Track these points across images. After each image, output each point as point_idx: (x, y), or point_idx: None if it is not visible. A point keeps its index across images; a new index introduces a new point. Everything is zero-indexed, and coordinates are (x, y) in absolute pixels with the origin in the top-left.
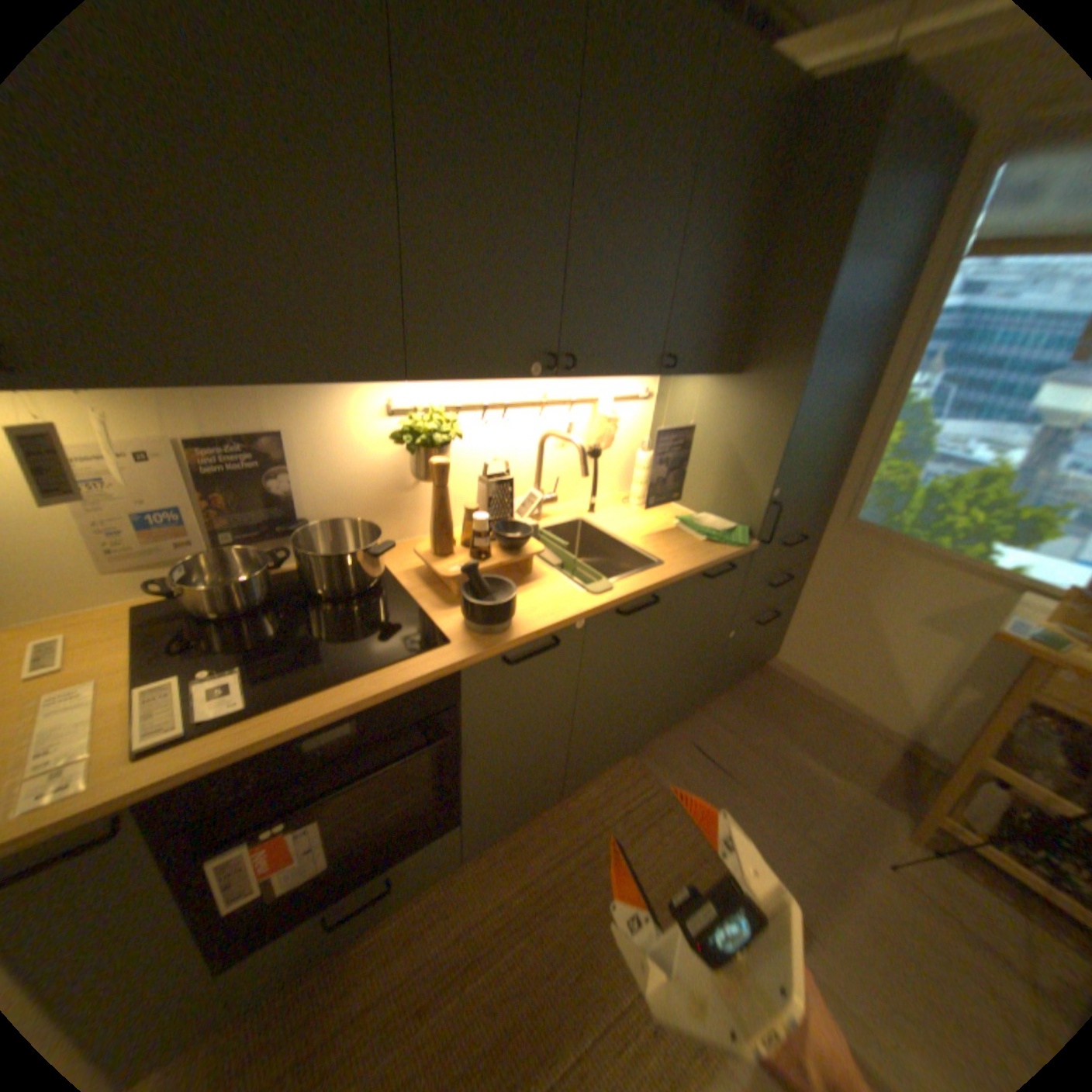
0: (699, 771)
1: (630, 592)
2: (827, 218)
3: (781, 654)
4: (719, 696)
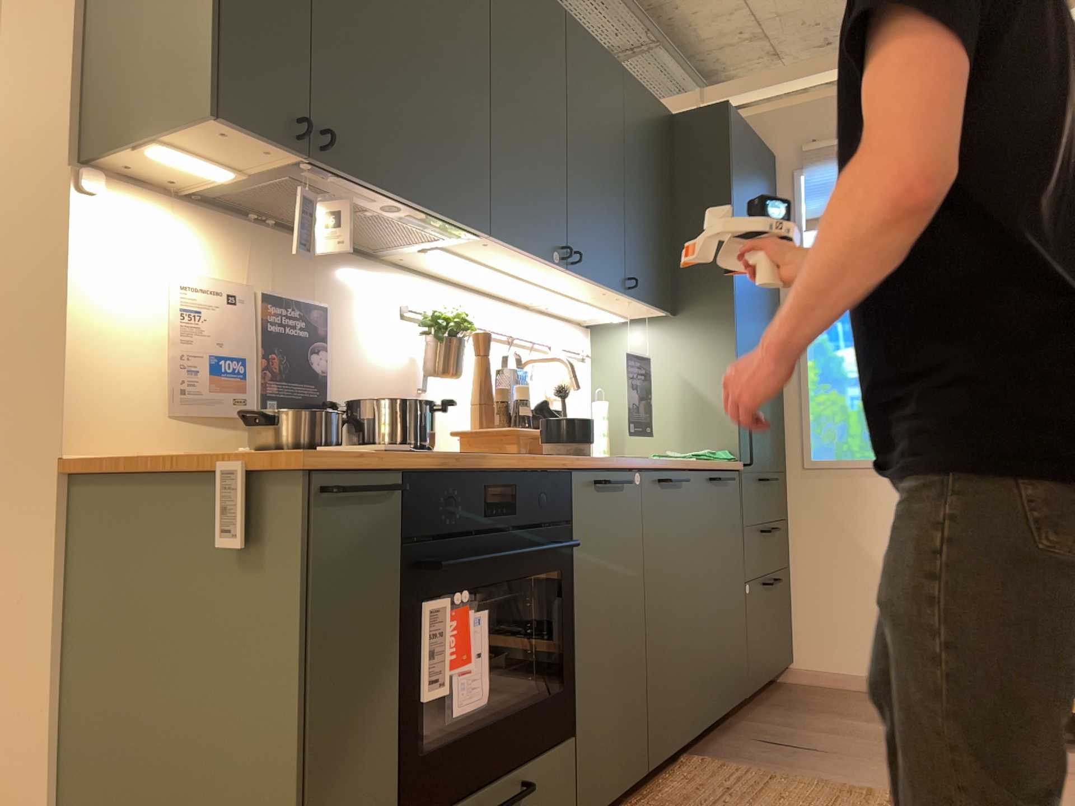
0: (779, 753)
1: (665, 465)
2: (711, 191)
3: (797, 657)
4: (755, 707)
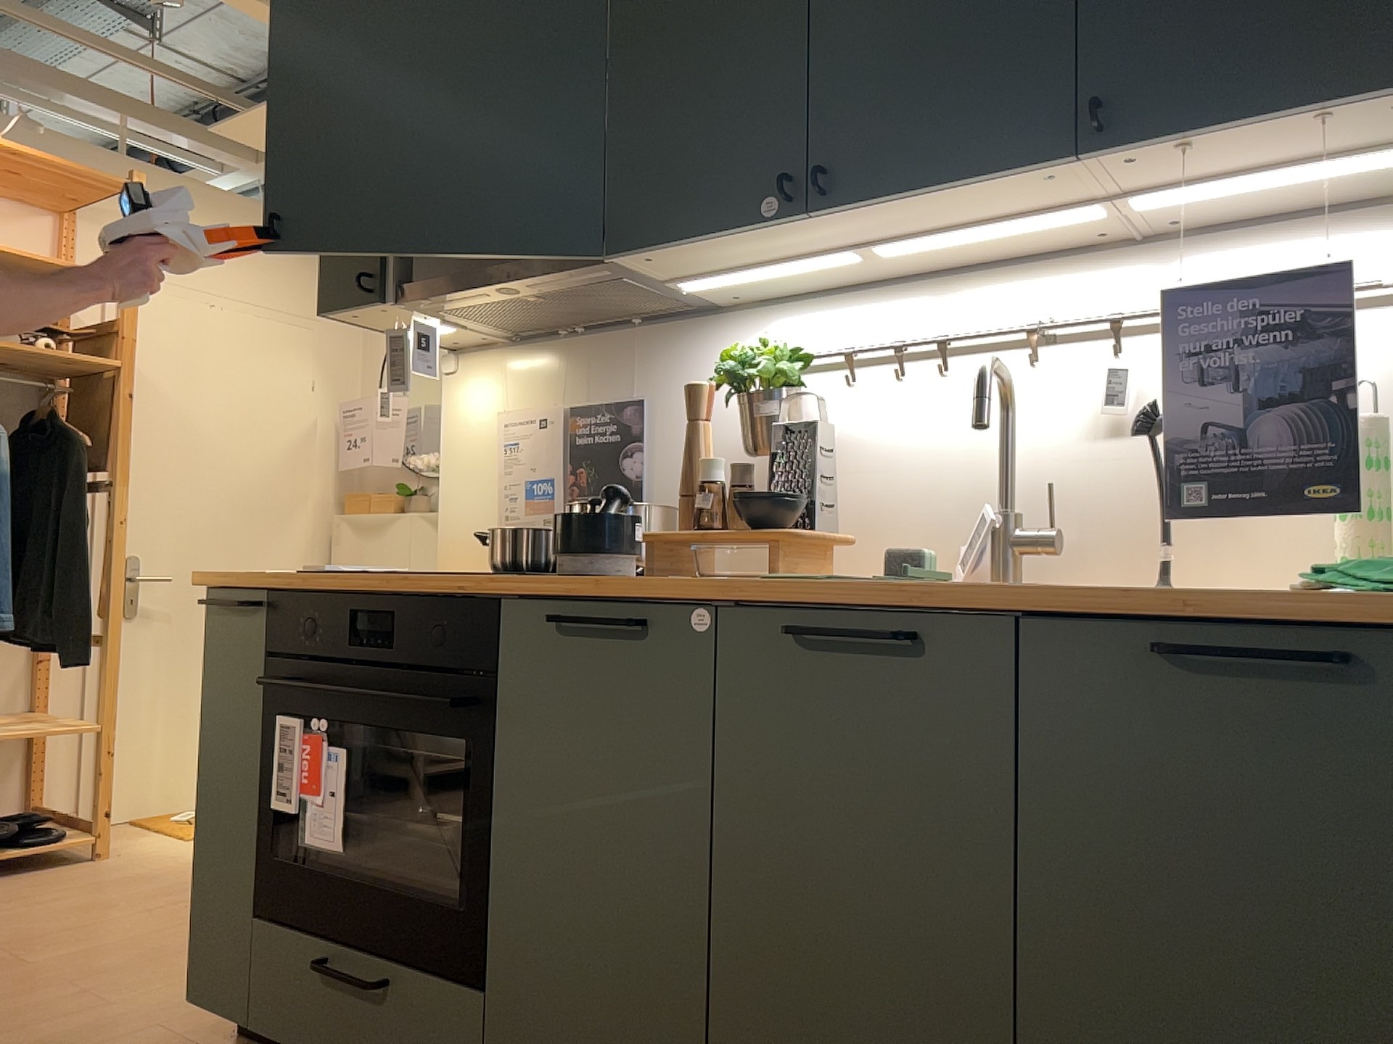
0: None
1: (845, 597)
2: None
3: None
4: None
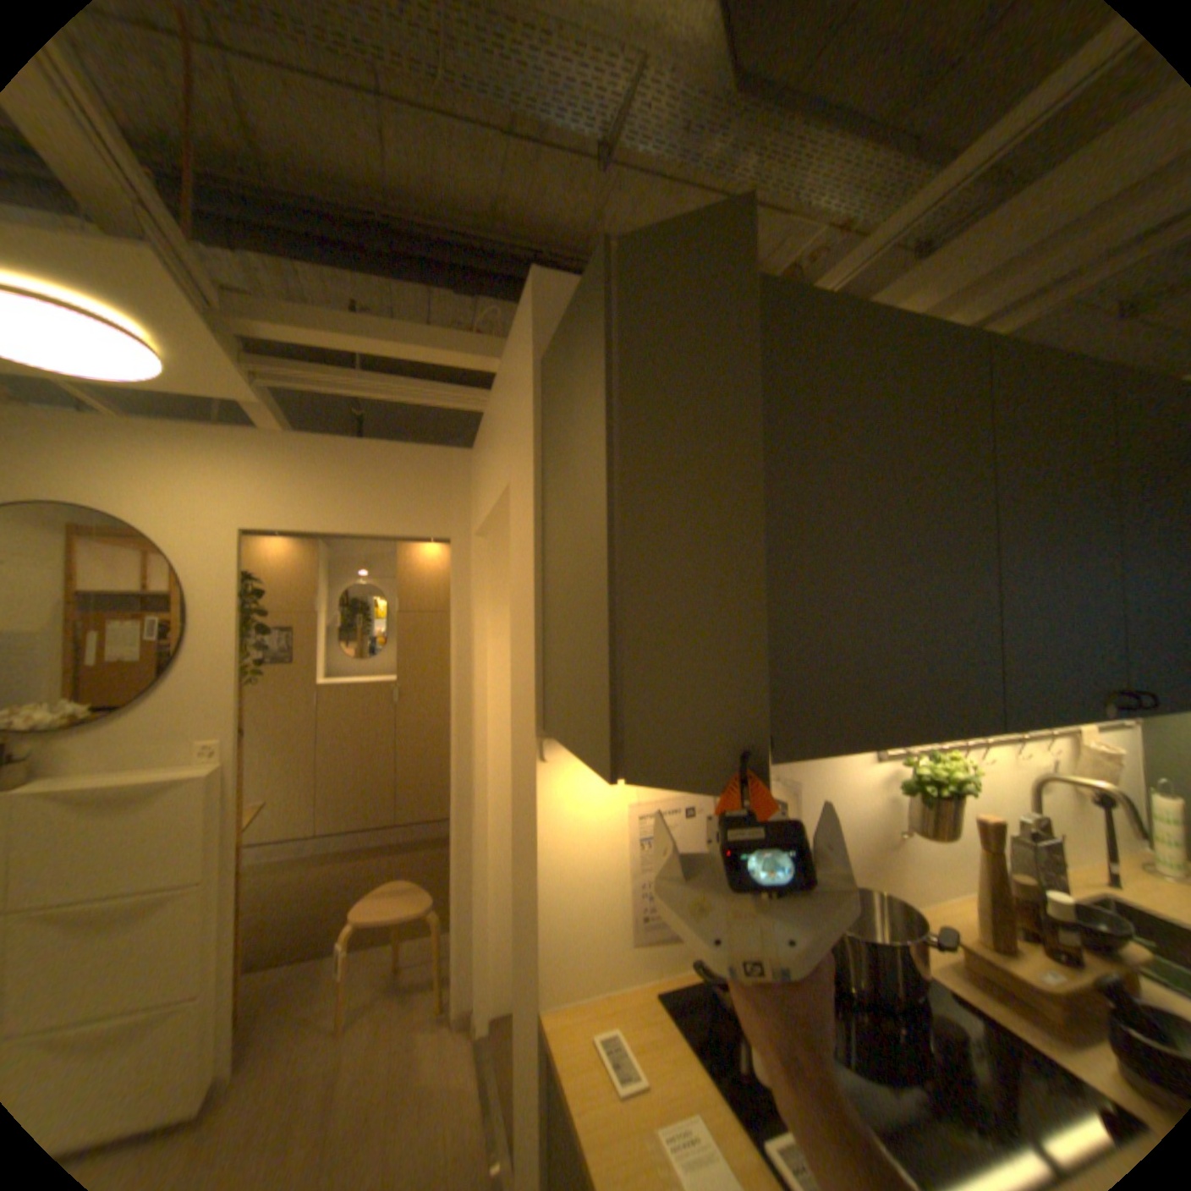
0: None
1: None
2: None
3: None
4: None
